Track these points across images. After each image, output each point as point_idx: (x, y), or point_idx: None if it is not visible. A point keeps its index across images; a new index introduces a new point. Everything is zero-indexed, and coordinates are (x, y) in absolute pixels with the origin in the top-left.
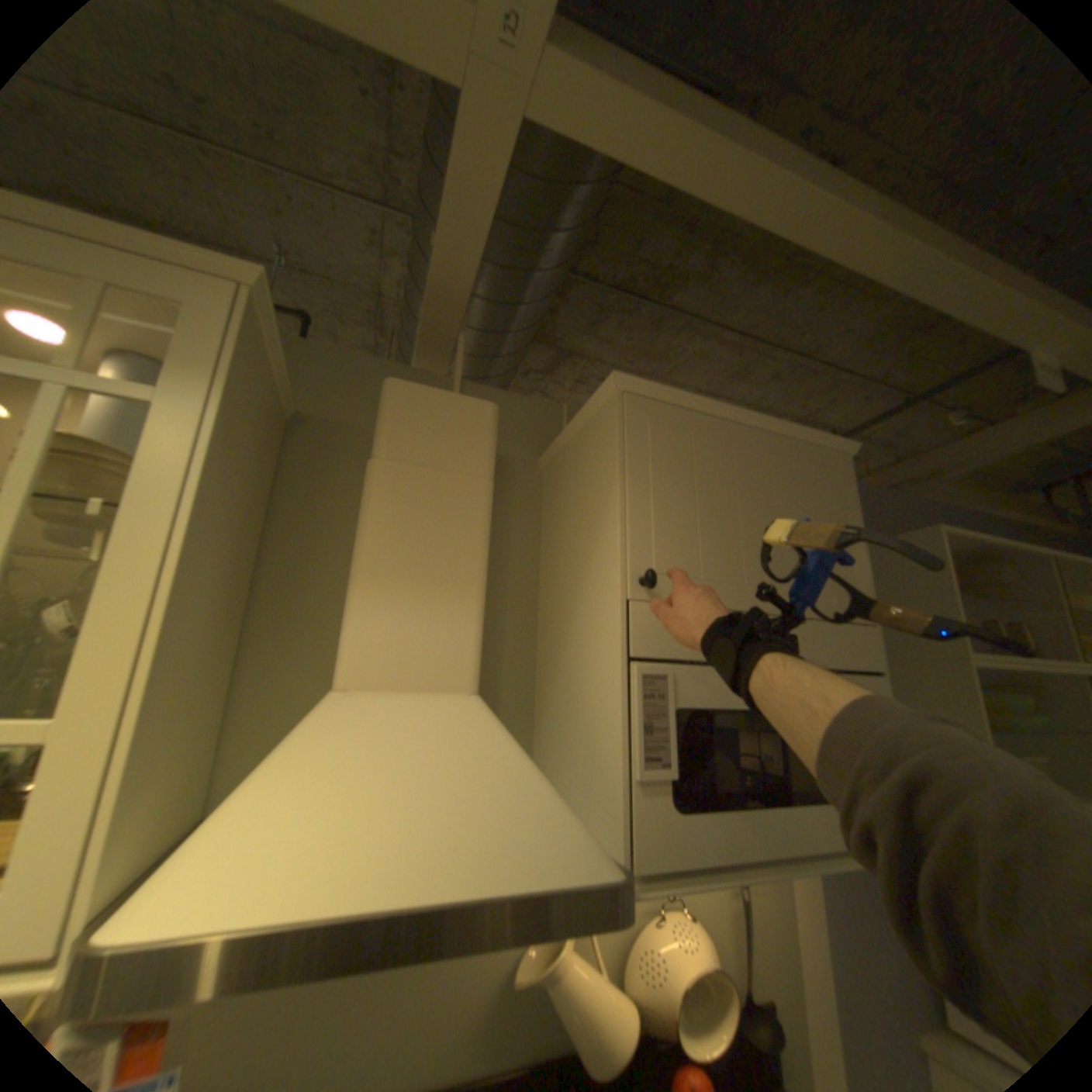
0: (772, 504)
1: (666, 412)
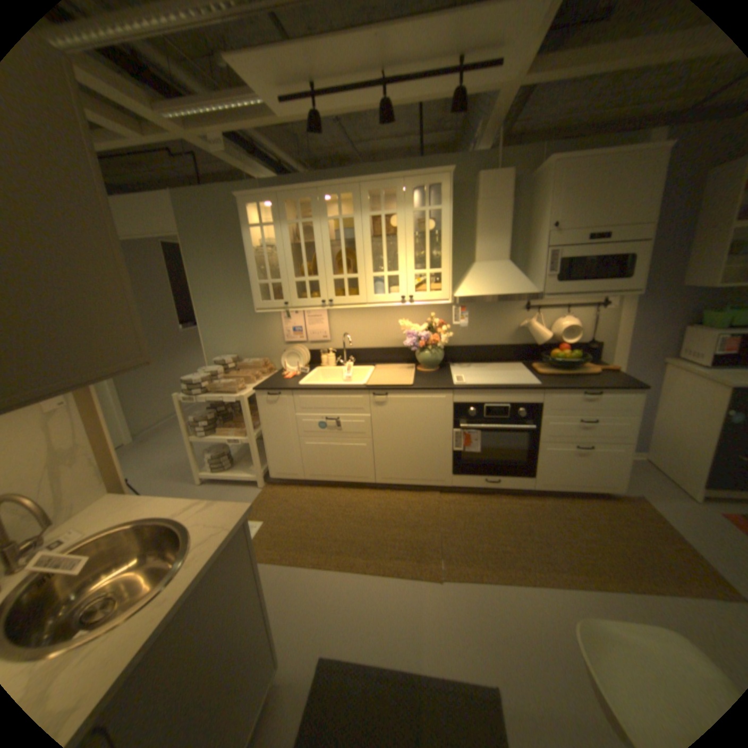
0: (614, 186)
1: (573, 162)
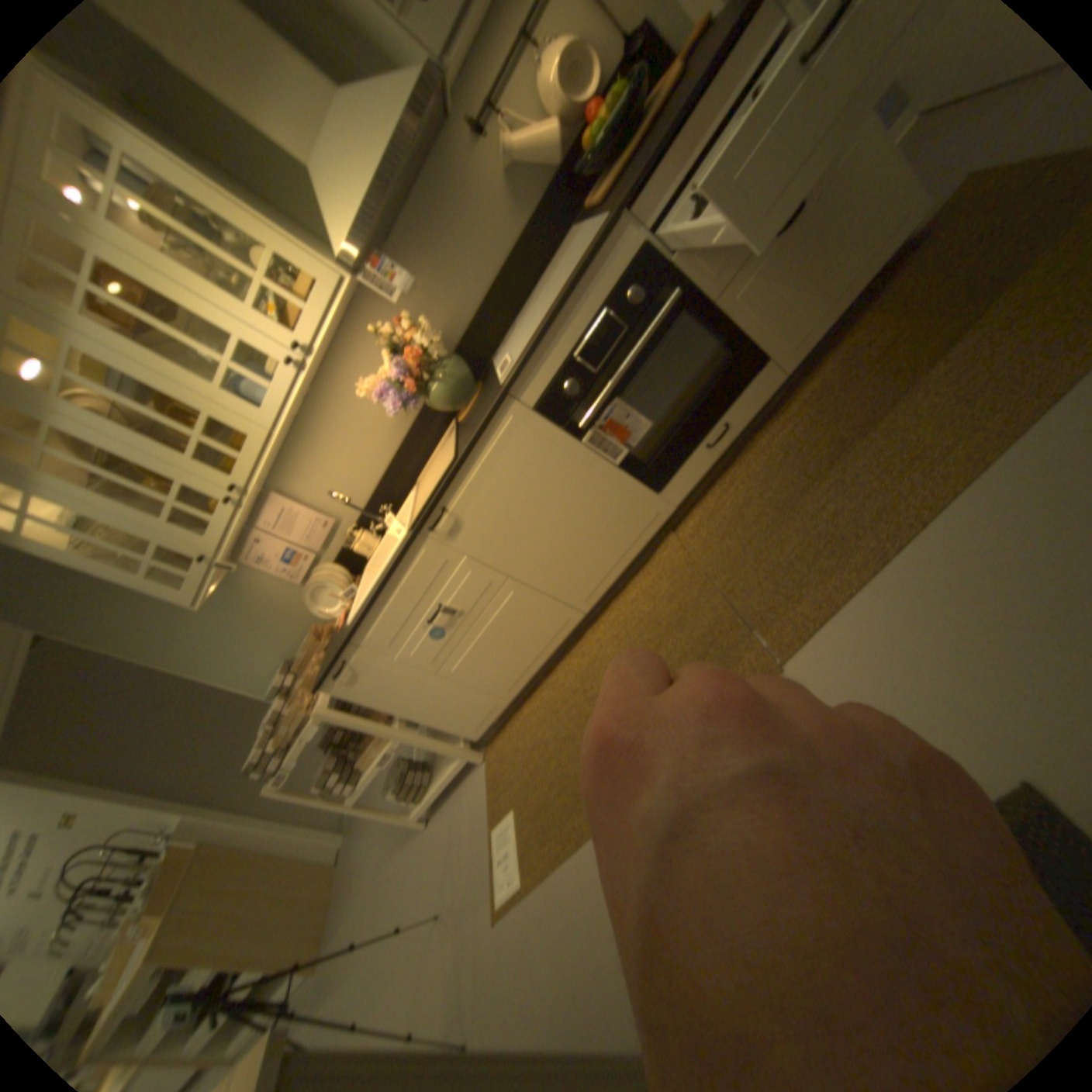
0: None
1: None
